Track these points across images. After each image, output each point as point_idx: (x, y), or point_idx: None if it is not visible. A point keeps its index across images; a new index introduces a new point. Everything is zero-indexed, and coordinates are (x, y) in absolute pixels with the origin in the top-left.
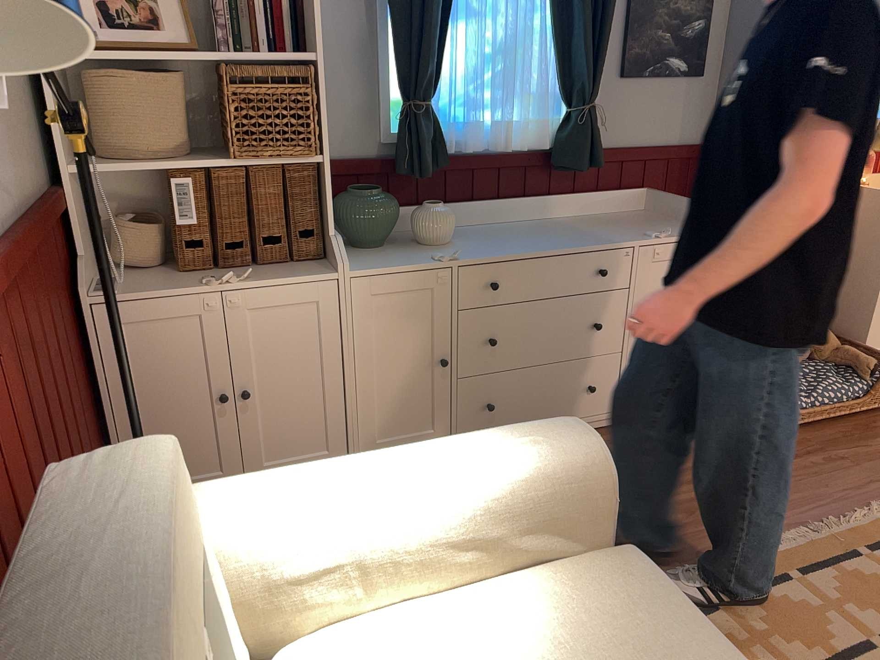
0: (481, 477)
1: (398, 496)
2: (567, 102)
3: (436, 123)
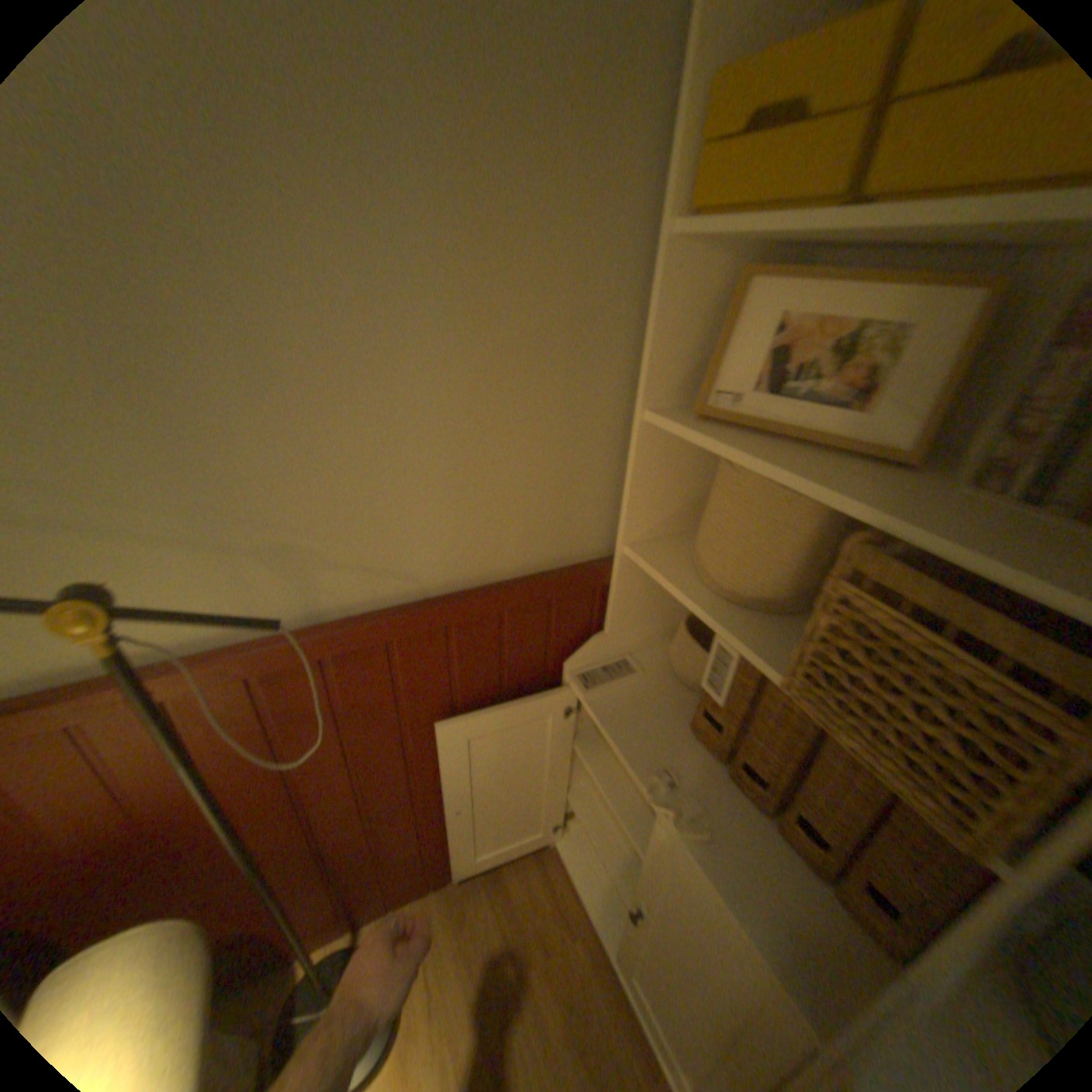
0: None
1: None
2: None
3: None
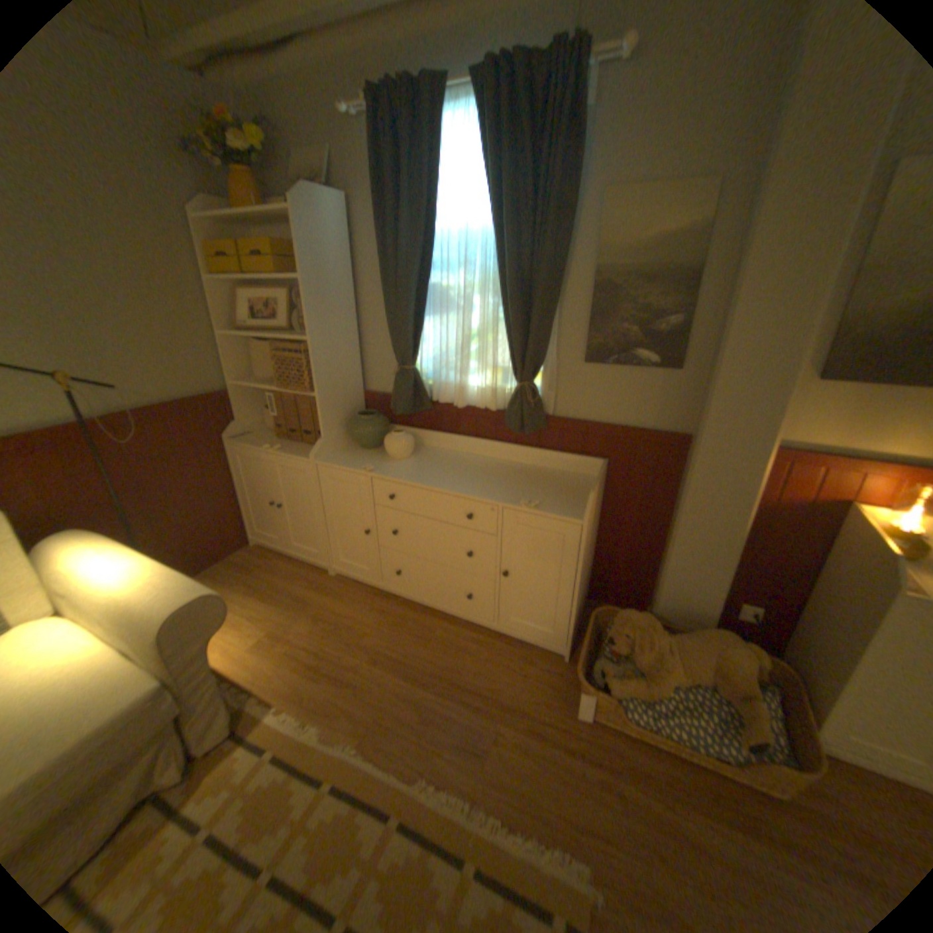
0: (119, 595)
1: (94, 582)
2: (516, 378)
3: (418, 380)
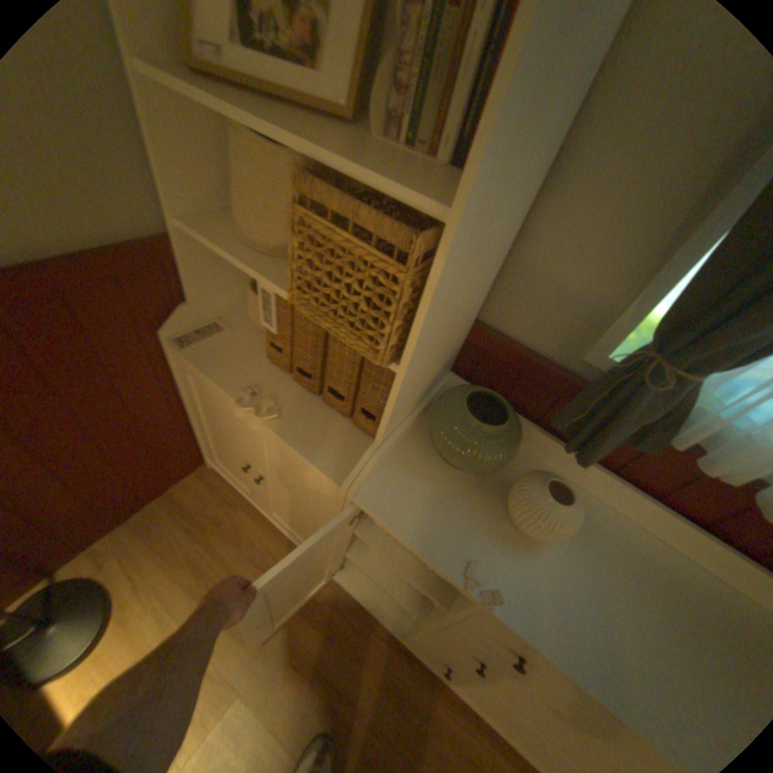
0: None
1: None
2: None
3: (693, 406)
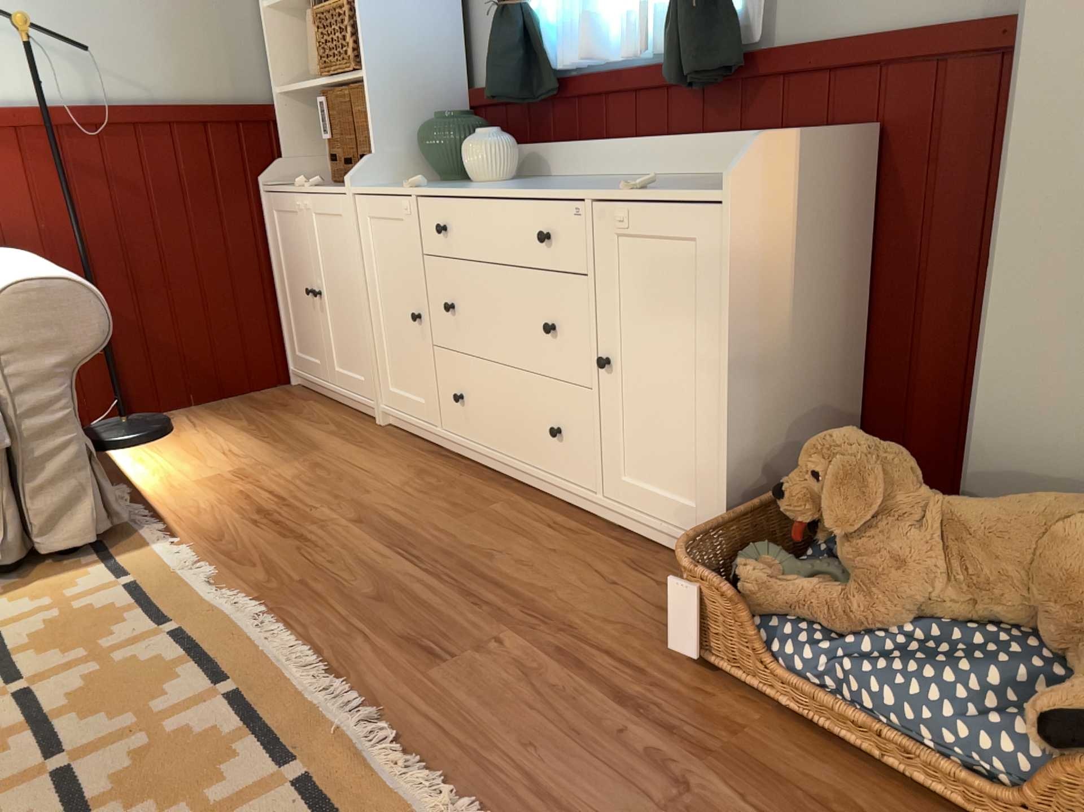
0: None
1: None
2: None
3: (527, 30)
